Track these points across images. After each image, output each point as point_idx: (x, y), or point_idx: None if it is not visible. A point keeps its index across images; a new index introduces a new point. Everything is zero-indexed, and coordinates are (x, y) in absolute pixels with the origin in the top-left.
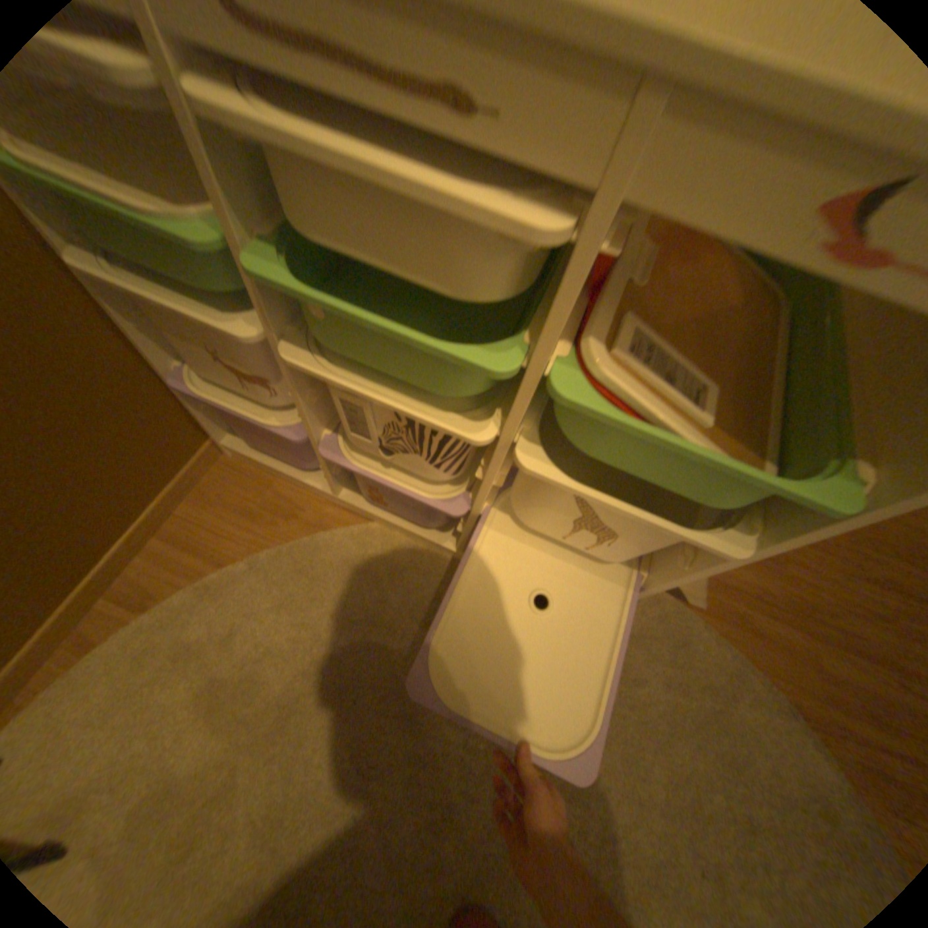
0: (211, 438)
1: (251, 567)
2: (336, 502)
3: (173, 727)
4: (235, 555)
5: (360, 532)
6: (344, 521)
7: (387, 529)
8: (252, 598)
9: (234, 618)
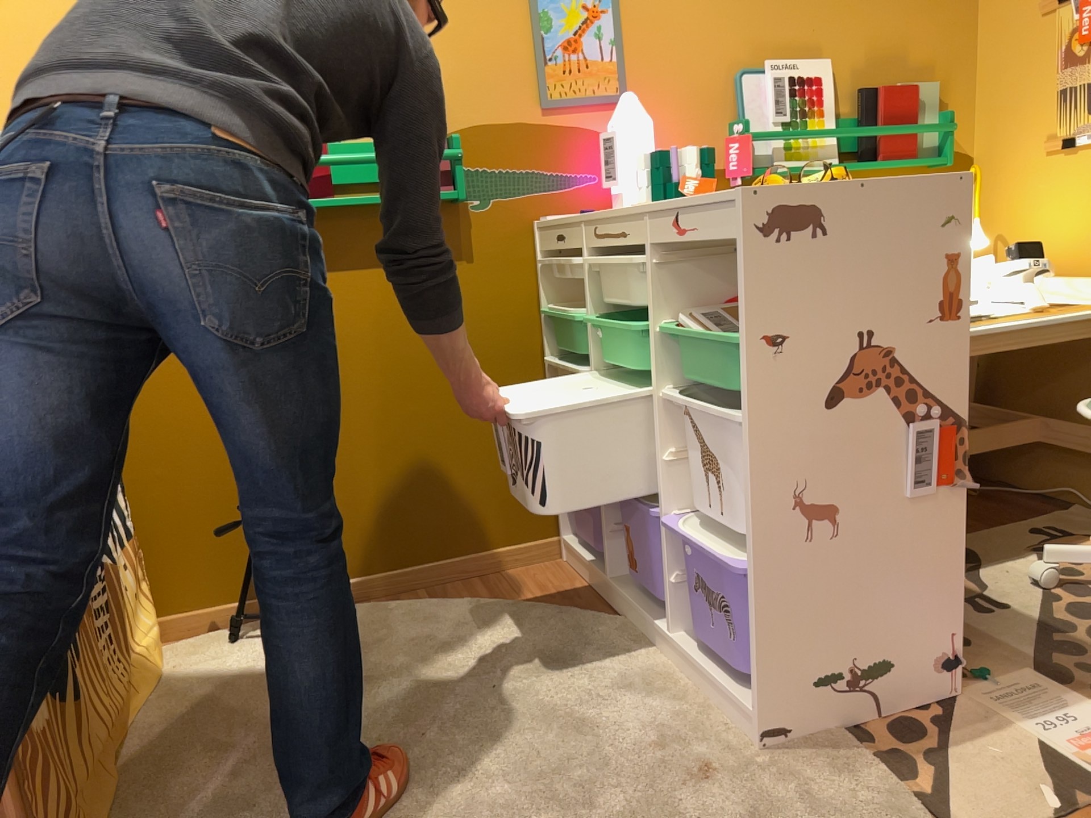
0: (560, 538)
1: (512, 605)
2: (608, 601)
3: (389, 643)
4: (510, 601)
5: (606, 620)
6: (602, 614)
7: (630, 626)
8: (495, 617)
9: (474, 620)
